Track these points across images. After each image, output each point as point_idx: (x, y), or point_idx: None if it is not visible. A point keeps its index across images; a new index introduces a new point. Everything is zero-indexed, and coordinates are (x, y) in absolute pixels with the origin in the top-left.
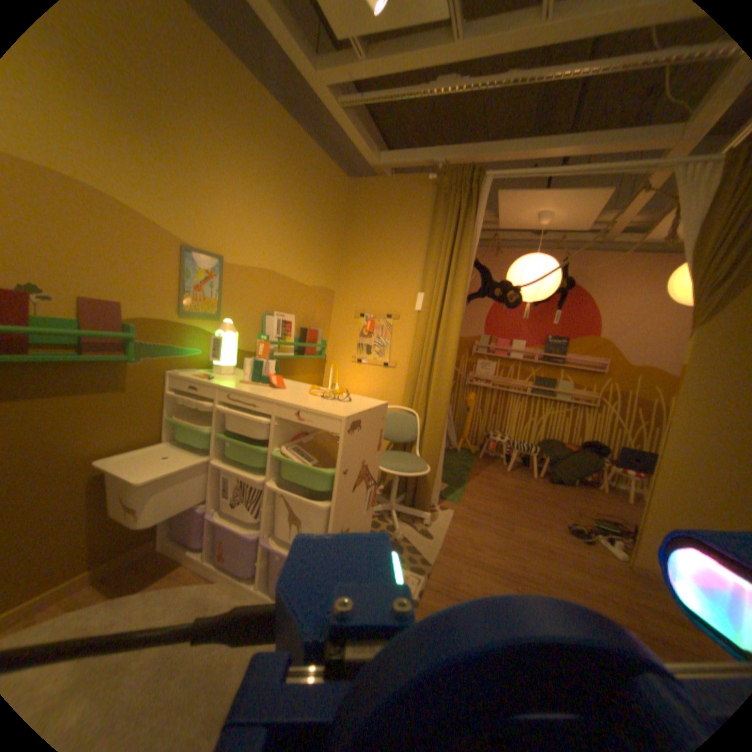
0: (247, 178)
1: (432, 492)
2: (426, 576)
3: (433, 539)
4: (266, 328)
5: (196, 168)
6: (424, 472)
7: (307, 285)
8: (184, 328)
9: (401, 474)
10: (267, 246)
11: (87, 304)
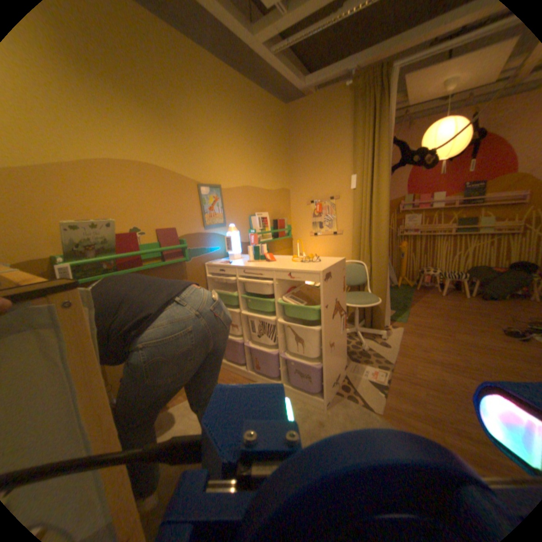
0: (223, 127)
1: (384, 316)
2: (390, 370)
3: (390, 347)
4: (252, 224)
5: (195, 131)
6: (377, 302)
7: (271, 189)
8: (207, 234)
9: (360, 305)
10: (242, 169)
11: (160, 231)
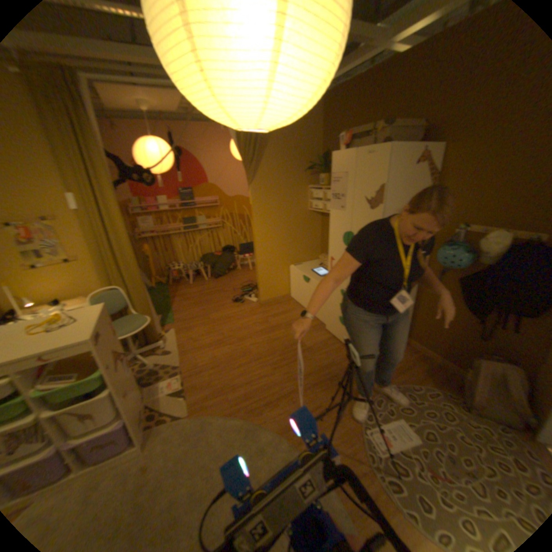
0: None
1: (154, 327)
2: (177, 374)
3: (169, 352)
4: None
5: None
6: (145, 322)
7: None
8: None
9: (130, 333)
10: None
11: None
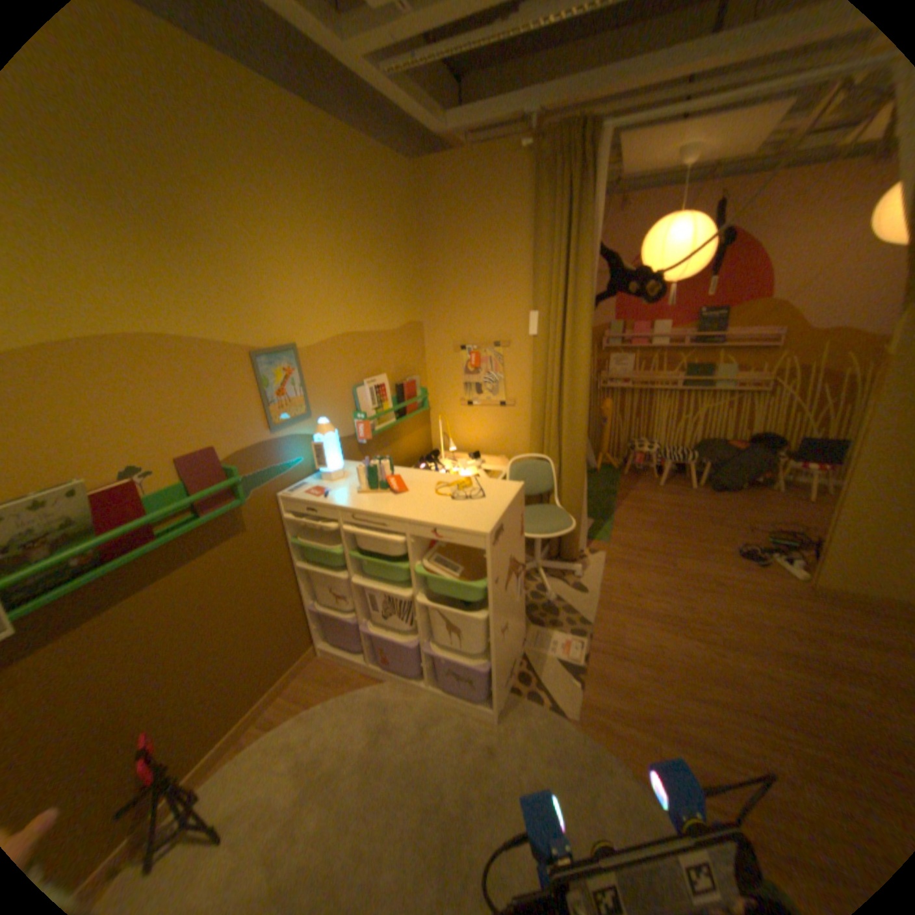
0: (293, 229)
1: (579, 539)
2: (588, 636)
3: (588, 591)
4: (359, 402)
5: (236, 248)
6: (570, 528)
7: (391, 330)
8: (278, 442)
9: (544, 535)
10: (336, 304)
11: (182, 462)
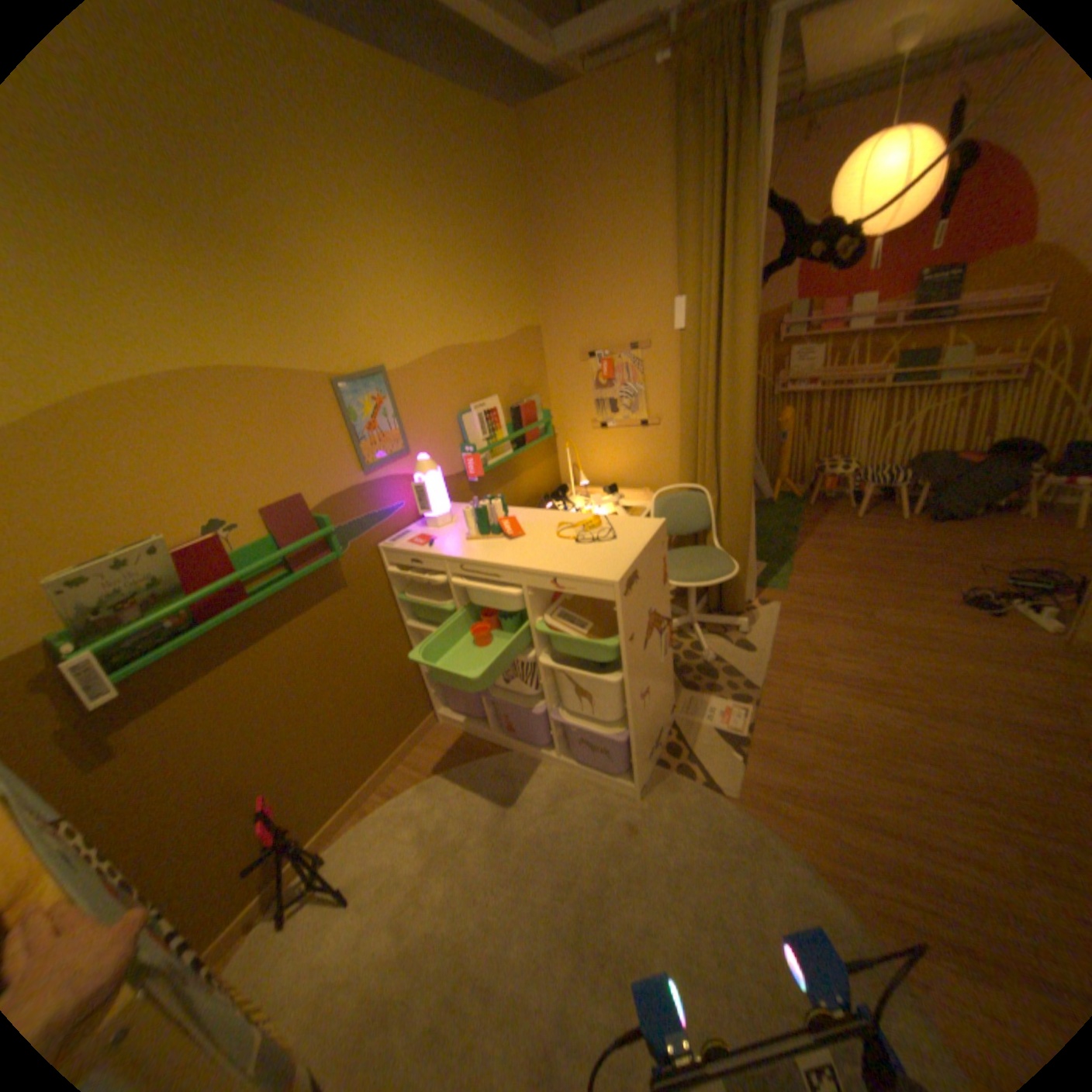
0: (368, 221)
1: (746, 586)
2: (754, 702)
3: (756, 649)
4: (466, 432)
5: (301, 253)
6: (731, 573)
7: (499, 339)
8: (374, 484)
9: (698, 583)
10: (428, 312)
11: (268, 512)
